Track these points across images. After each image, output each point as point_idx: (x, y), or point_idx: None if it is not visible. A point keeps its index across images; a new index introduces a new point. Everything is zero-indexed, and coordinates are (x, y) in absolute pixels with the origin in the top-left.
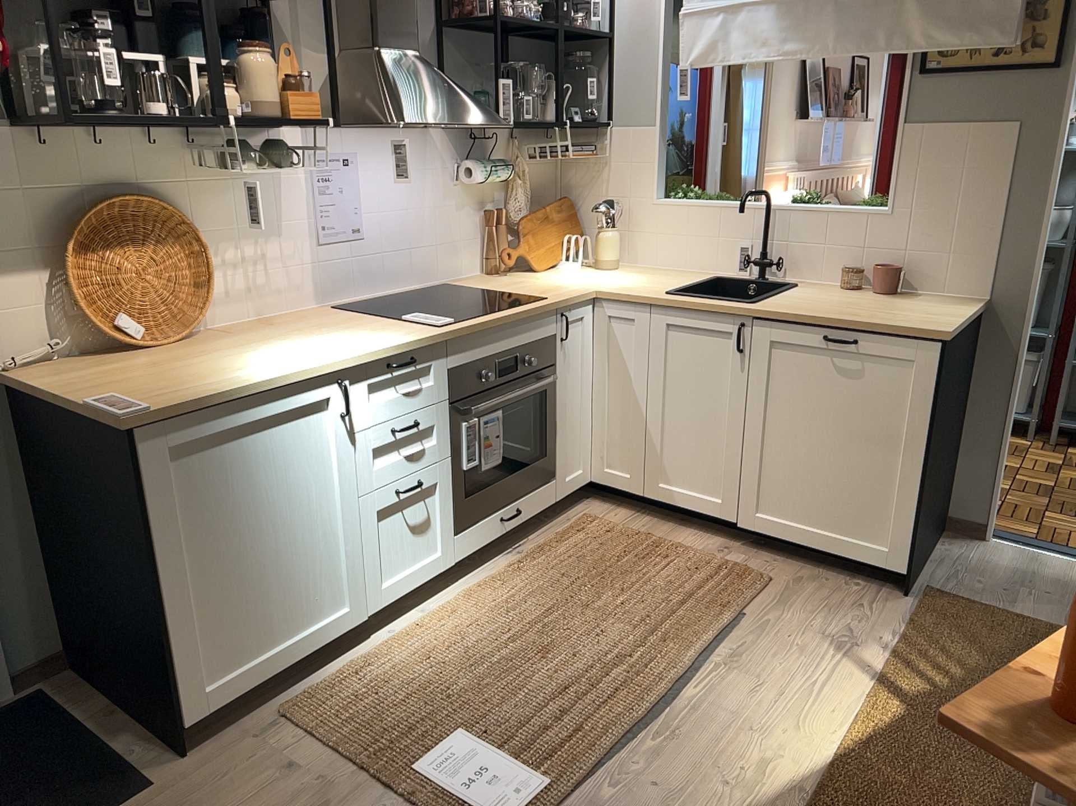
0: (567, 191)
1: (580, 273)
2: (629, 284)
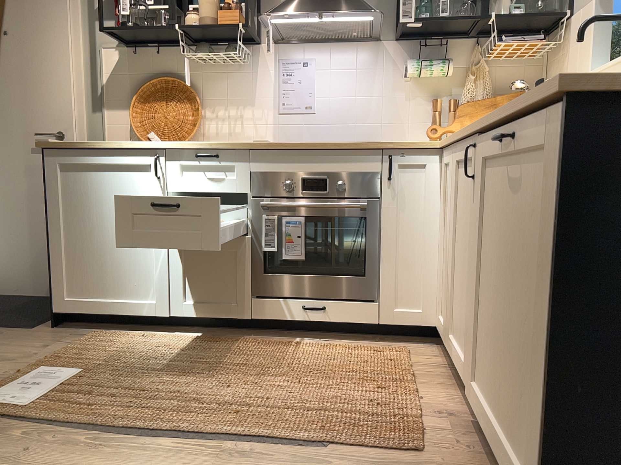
0: None
1: None
2: None
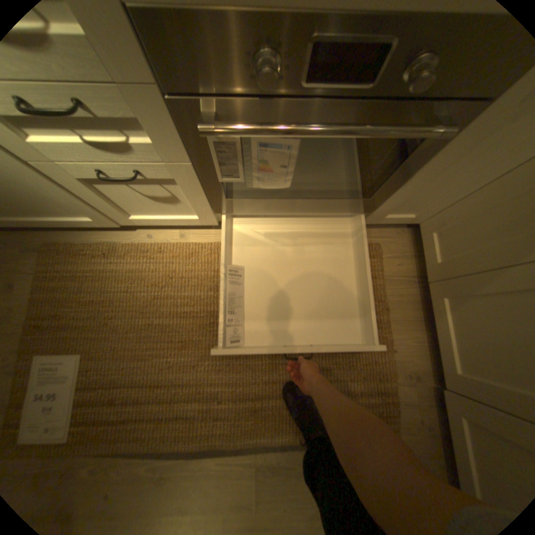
0: None
1: None
2: None
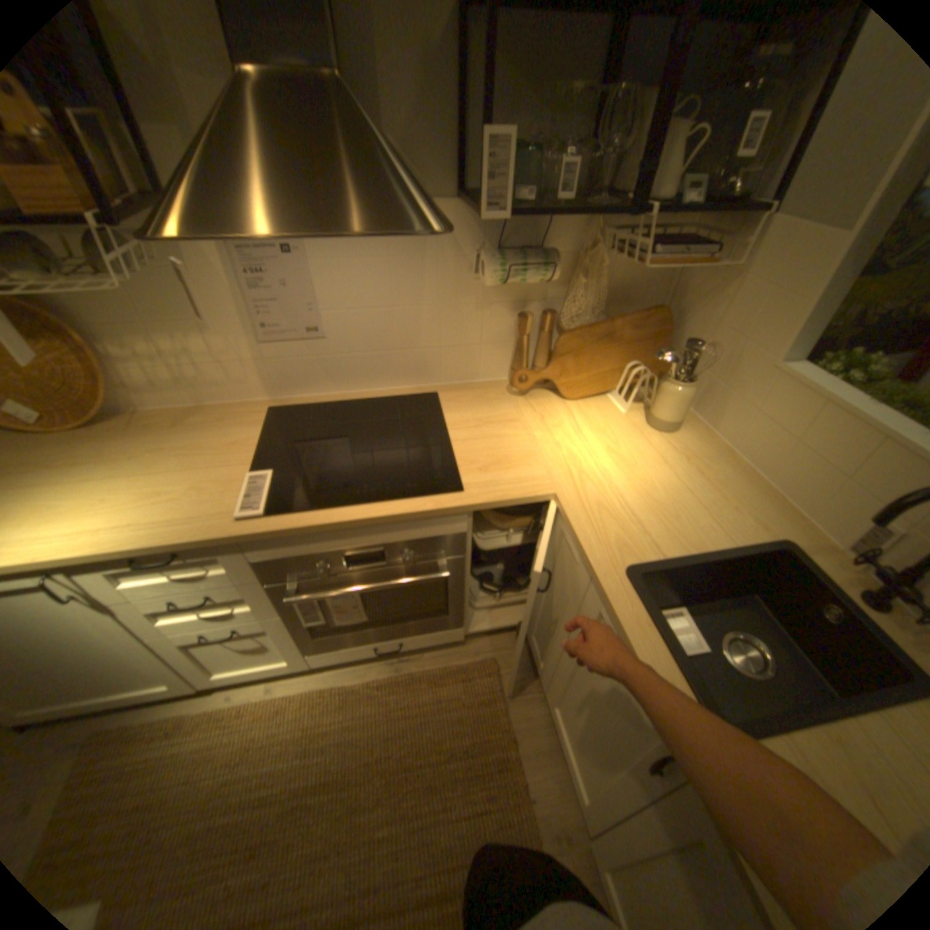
0: (679, 294)
1: (611, 423)
2: (621, 495)
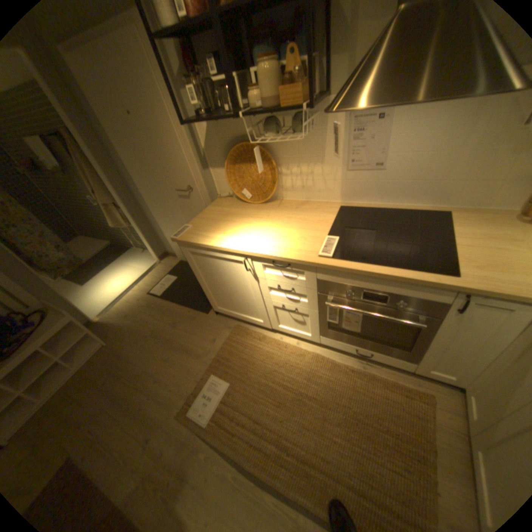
0: None
1: None
2: None
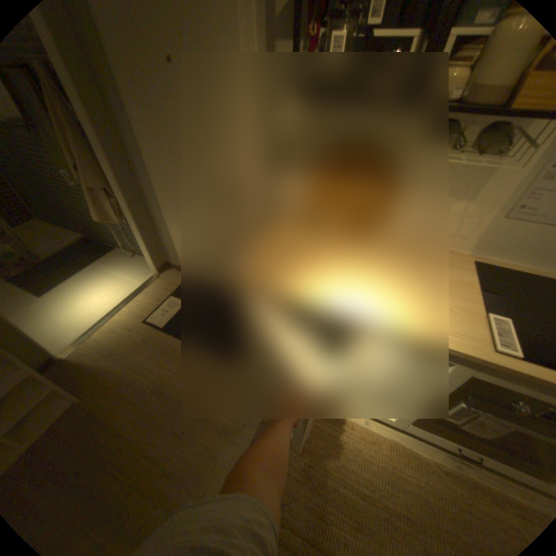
0: None
1: None
2: None
